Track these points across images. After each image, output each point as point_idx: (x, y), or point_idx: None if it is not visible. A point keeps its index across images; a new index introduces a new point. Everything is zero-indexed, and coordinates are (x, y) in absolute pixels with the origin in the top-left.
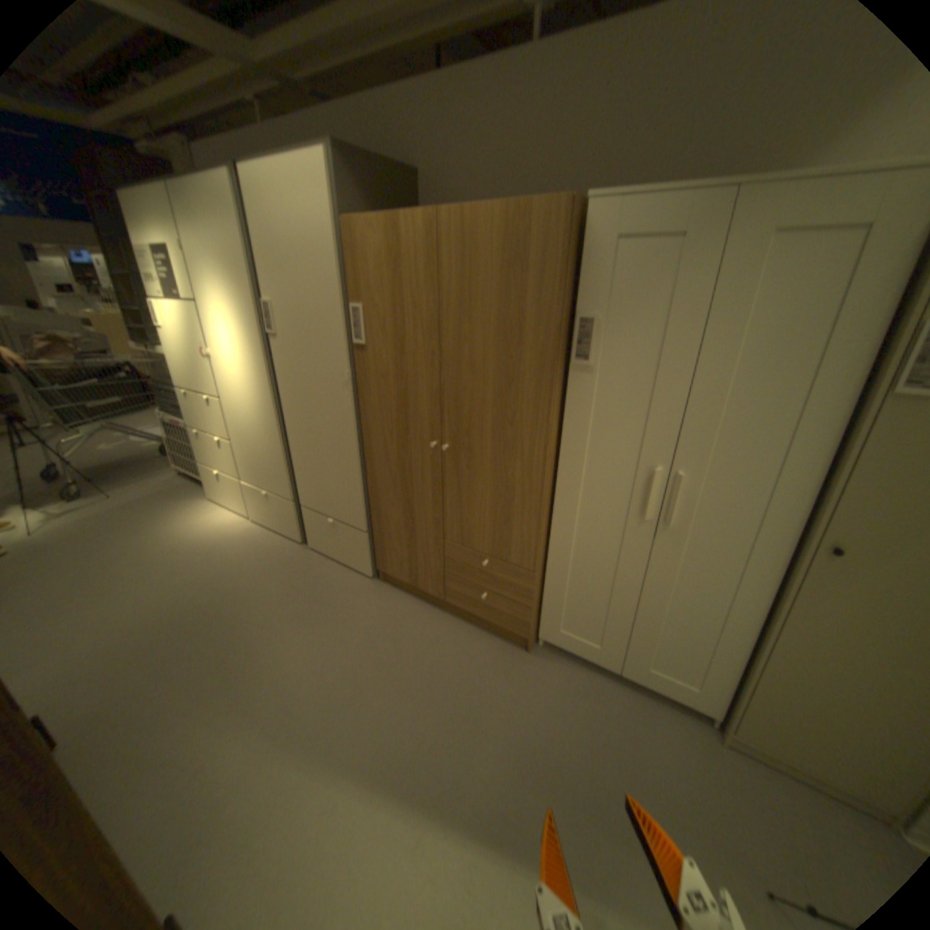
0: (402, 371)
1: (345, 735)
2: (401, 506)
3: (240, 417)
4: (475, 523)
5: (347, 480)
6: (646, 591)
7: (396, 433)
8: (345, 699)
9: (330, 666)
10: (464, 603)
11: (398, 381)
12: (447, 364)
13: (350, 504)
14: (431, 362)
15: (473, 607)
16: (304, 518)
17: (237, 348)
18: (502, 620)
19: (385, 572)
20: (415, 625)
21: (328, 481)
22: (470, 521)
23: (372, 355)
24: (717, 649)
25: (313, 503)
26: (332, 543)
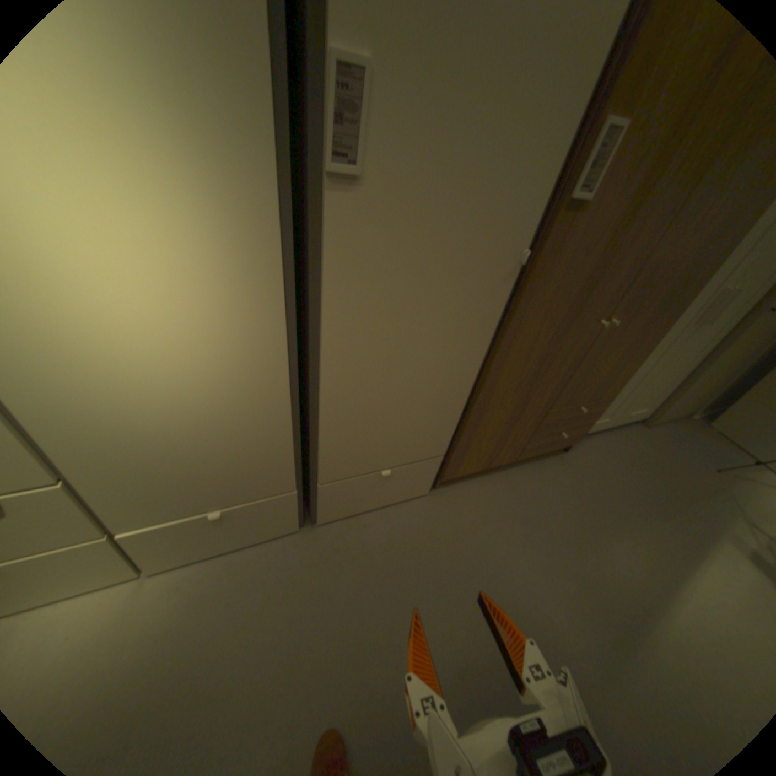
0: (620, 235)
1: (614, 610)
2: (515, 403)
3: (121, 412)
4: (591, 382)
5: (441, 409)
6: (662, 371)
7: (559, 323)
8: (576, 593)
9: (533, 589)
10: (537, 451)
11: (605, 252)
12: (678, 221)
13: (432, 435)
14: (664, 220)
15: (544, 449)
16: (318, 496)
17: (126, 212)
18: (565, 443)
19: (452, 477)
20: (509, 497)
21: (400, 426)
22: (588, 382)
23: (590, 215)
24: (672, 384)
25: (352, 468)
26: (372, 495)
